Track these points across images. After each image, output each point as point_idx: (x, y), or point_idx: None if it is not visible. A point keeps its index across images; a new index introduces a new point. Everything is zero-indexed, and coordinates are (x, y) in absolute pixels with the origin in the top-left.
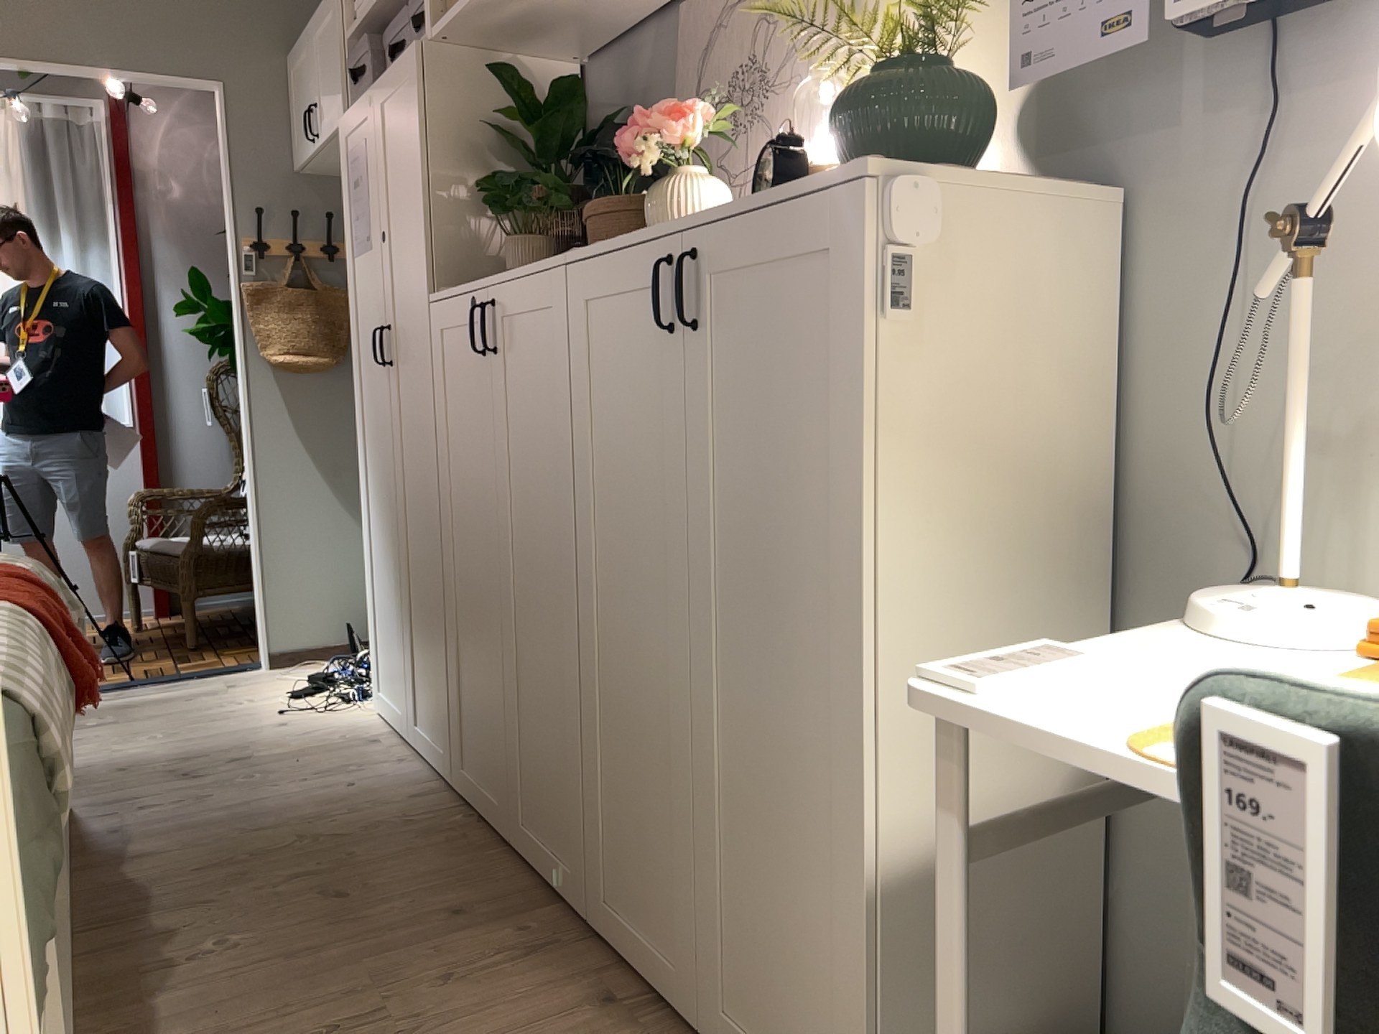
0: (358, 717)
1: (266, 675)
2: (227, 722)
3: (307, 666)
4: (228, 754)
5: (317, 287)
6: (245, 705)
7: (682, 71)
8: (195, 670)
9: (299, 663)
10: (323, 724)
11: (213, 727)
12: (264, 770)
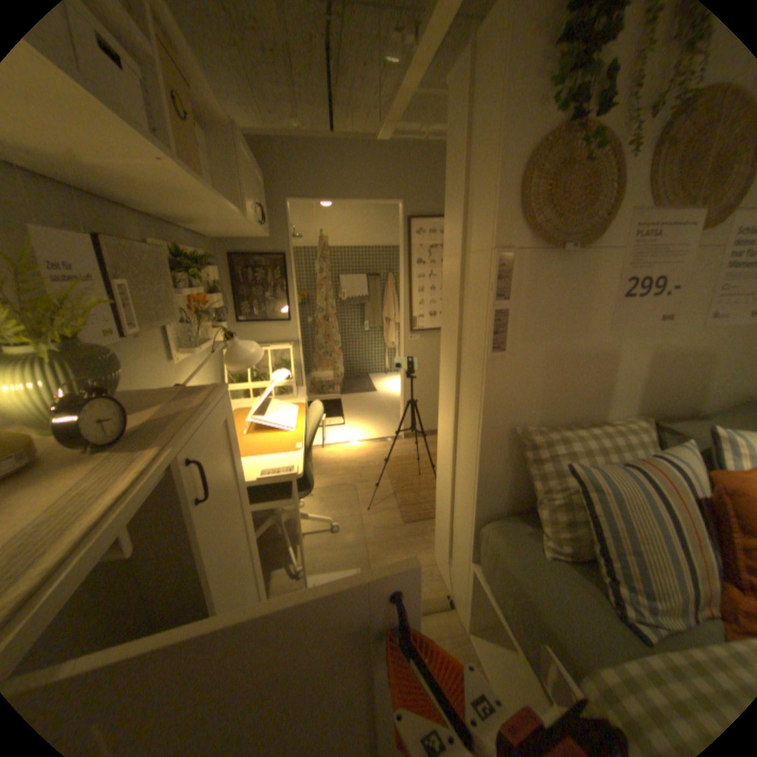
0: None
1: None
2: None
3: None
4: None
5: None
6: None
7: None
8: None
9: None
10: None
11: None
12: None
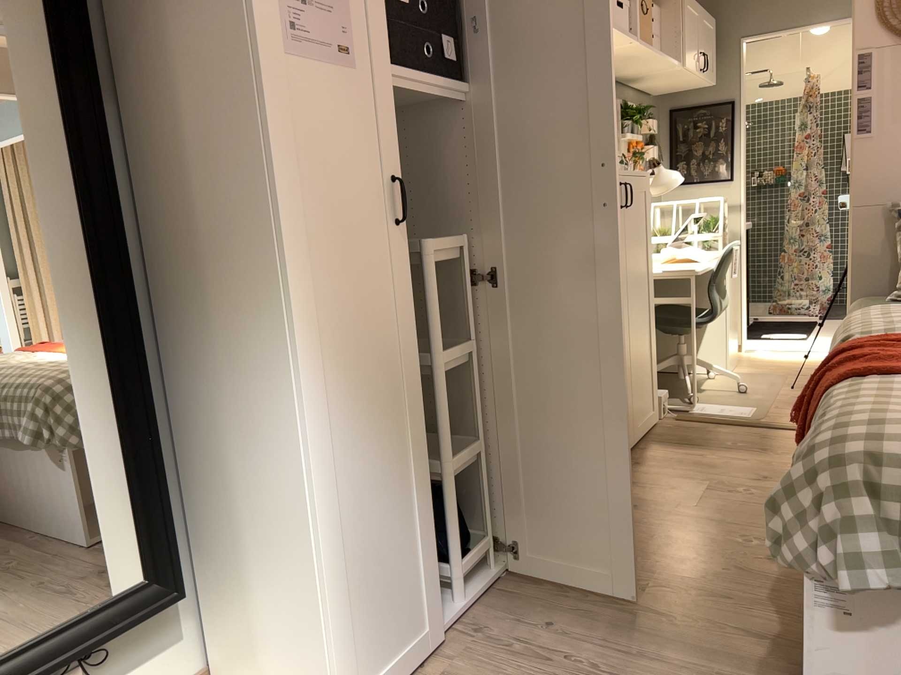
0: None
1: None
2: None
3: None
4: None
5: None
6: None
7: None
8: None
9: None
10: None
11: None
12: None
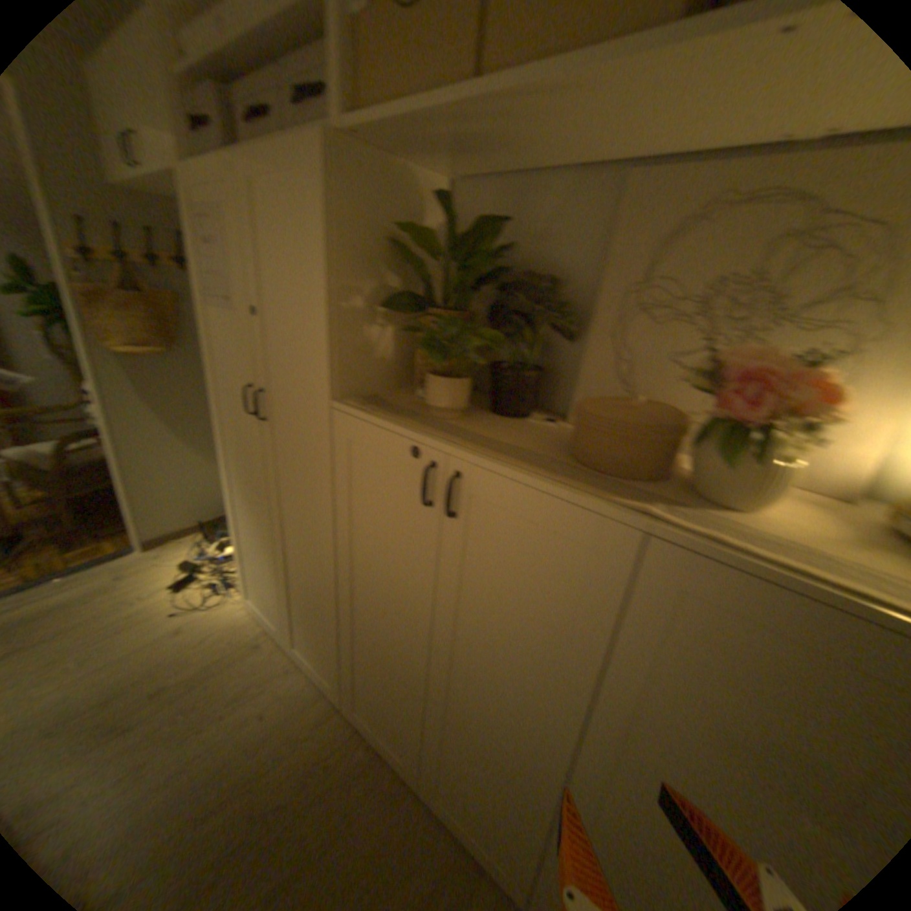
0: (231, 614)
1: (140, 562)
2: (127, 636)
3: (169, 547)
4: (141, 687)
5: (142, 289)
6: (135, 608)
7: (617, 241)
8: (79, 565)
9: (162, 545)
10: (207, 629)
11: (117, 645)
12: (180, 708)
